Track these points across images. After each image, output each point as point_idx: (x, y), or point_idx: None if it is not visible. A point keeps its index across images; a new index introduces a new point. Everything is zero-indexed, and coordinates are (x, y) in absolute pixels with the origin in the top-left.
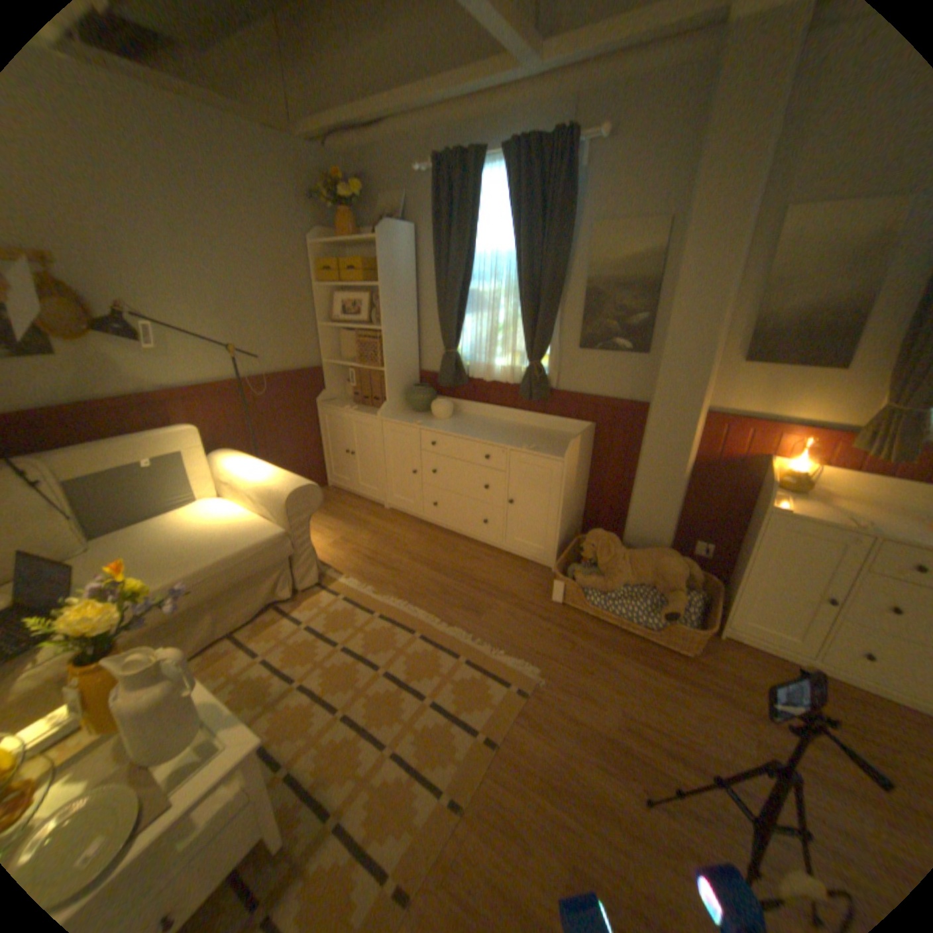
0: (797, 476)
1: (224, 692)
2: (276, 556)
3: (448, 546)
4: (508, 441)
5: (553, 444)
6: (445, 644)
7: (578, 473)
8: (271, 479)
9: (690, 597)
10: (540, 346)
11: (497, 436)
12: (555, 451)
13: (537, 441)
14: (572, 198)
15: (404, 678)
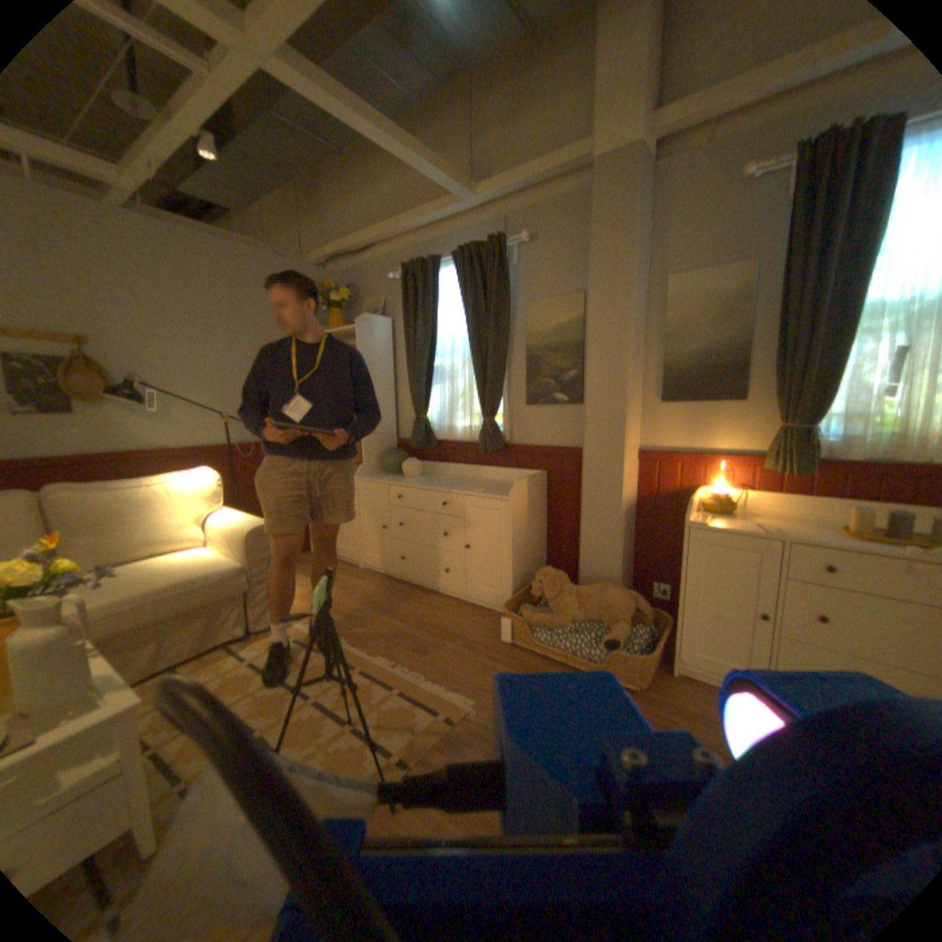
0: (718, 497)
1: (149, 717)
2: (229, 589)
3: (411, 599)
4: (464, 488)
5: (505, 489)
6: (382, 679)
7: (531, 517)
8: (238, 521)
9: (637, 629)
10: (490, 404)
11: (455, 485)
12: (504, 493)
13: (491, 488)
14: (506, 284)
15: (331, 707)
